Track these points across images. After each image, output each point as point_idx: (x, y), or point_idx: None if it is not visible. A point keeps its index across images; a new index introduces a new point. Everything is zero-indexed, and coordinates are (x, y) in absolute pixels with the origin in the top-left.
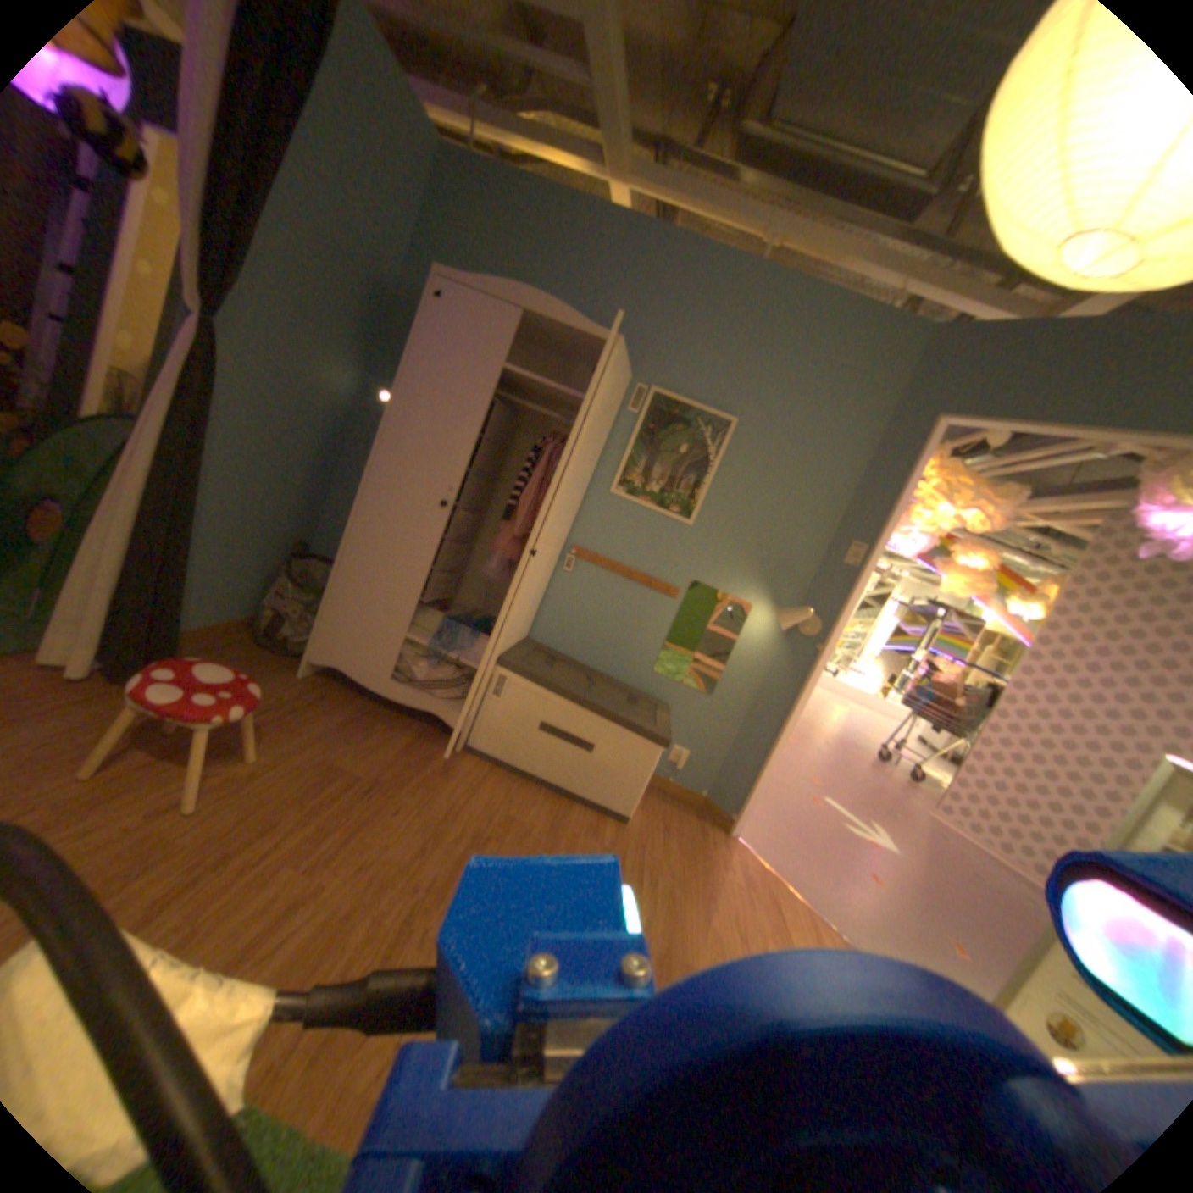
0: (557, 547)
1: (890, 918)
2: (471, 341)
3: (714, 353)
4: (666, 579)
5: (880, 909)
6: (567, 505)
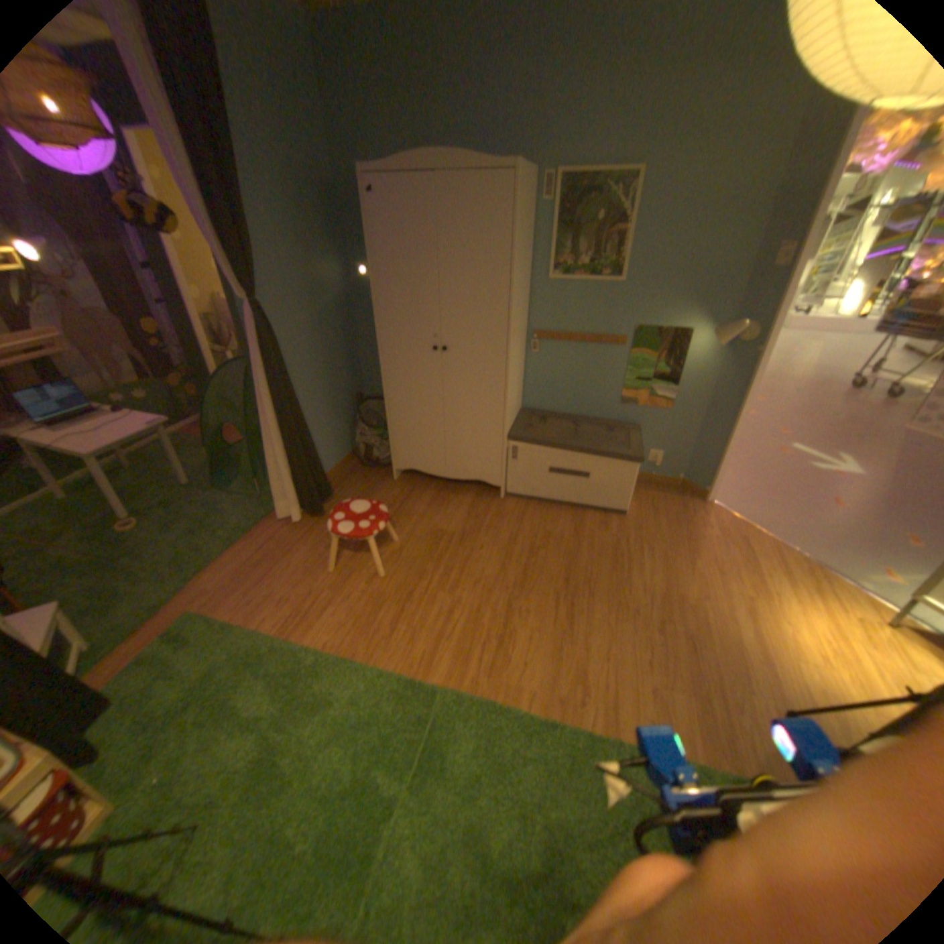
0: (522, 339)
1: (850, 529)
2: (406, 216)
3: (607, 104)
4: (613, 331)
5: (841, 524)
6: (518, 310)
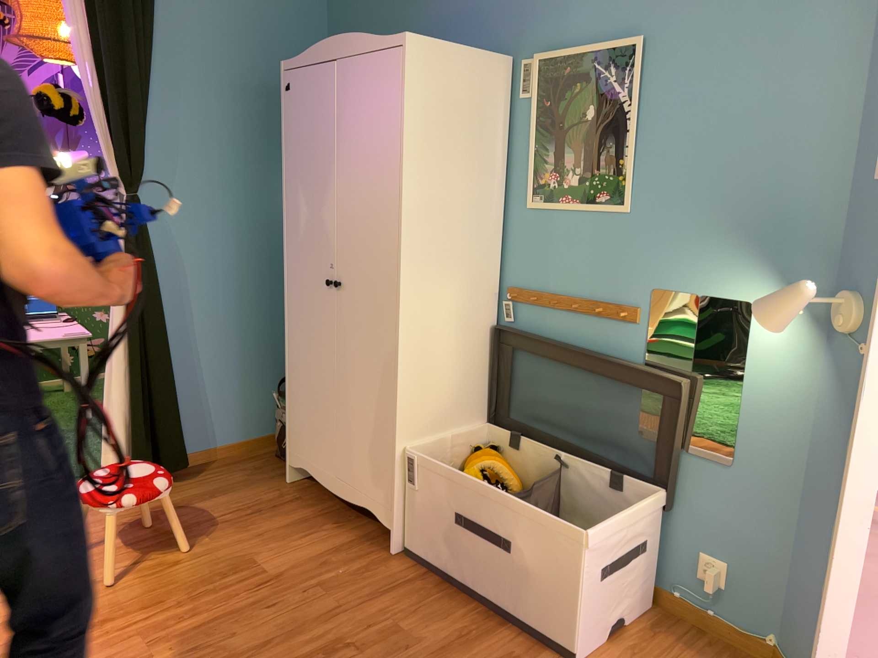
0: (476, 293)
1: None
2: (313, 113)
3: None
4: (620, 296)
5: None
6: (444, 241)
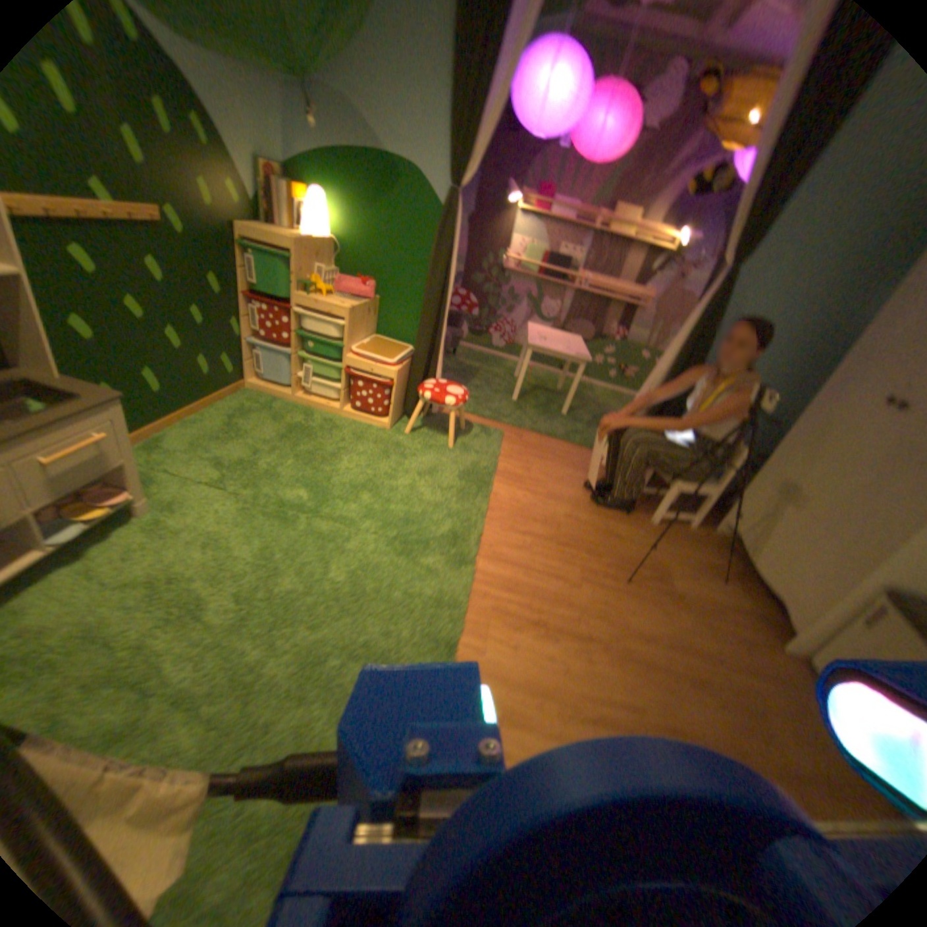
0: None
1: None
2: None
3: None
4: None
5: None
6: None
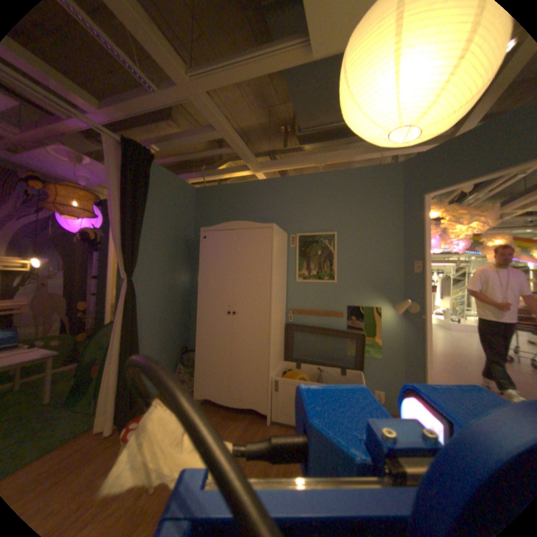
0: (282, 312)
1: None
2: (220, 247)
3: (315, 211)
4: (335, 309)
5: None
6: (278, 294)
